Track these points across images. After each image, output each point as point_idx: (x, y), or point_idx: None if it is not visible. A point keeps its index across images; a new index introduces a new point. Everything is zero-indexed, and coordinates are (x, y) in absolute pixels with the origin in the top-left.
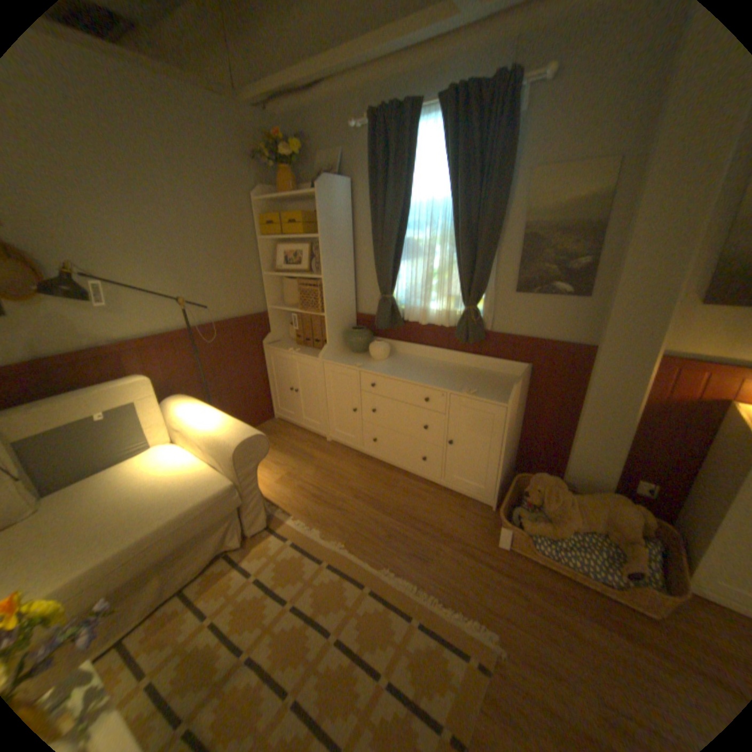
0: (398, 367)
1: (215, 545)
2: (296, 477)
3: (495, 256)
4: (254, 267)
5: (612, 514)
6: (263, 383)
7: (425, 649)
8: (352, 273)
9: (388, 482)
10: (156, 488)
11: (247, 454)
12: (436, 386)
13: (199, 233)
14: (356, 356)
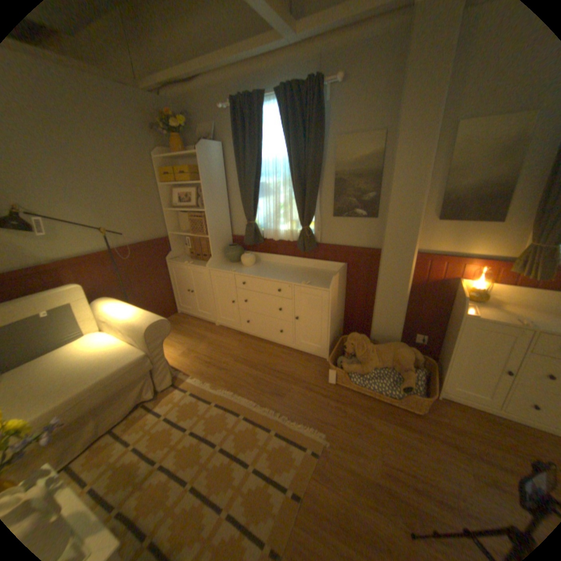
0: (260, 270)
1: (135, 398)
2: (193, 351)
3: (318, 193)
4: (156, 205)
5: (395, 354)
6: (167, 288)
7: (278, 448)
8: (227, 208)
9: (258, 349)
10: (88, 360)
11: (154, 334)
12: (284, 281)
13: (114, 182)
14: (232, 265)
